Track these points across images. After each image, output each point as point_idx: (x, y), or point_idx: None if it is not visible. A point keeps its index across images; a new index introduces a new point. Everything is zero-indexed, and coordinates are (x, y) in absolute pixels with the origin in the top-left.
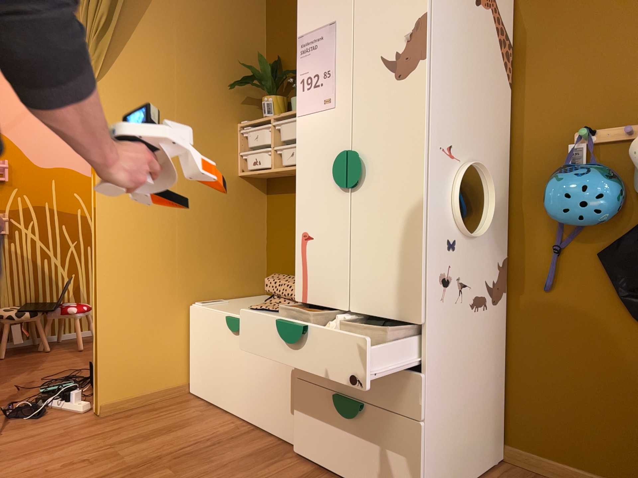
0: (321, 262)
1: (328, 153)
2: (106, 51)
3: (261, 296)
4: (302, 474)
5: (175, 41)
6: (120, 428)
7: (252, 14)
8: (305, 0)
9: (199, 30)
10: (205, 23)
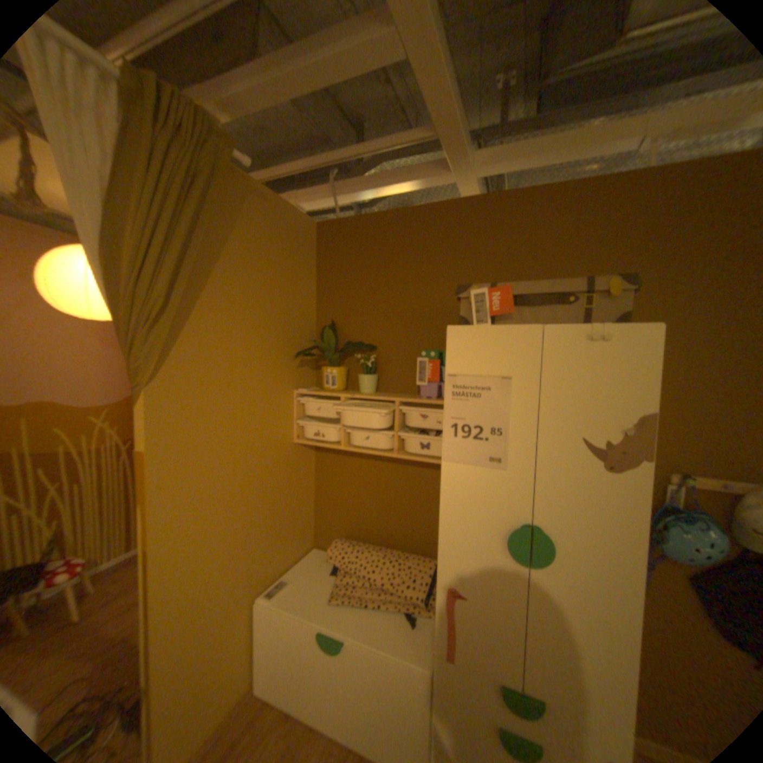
0: (480, 630)
1: (495, 517)
2: (157, 343)
3: (314, 554)
4: None
5: (237, 314)
6: None
7: (305, 273)
8: (460, 335)
9: (260, 297)
10: (266, 288)
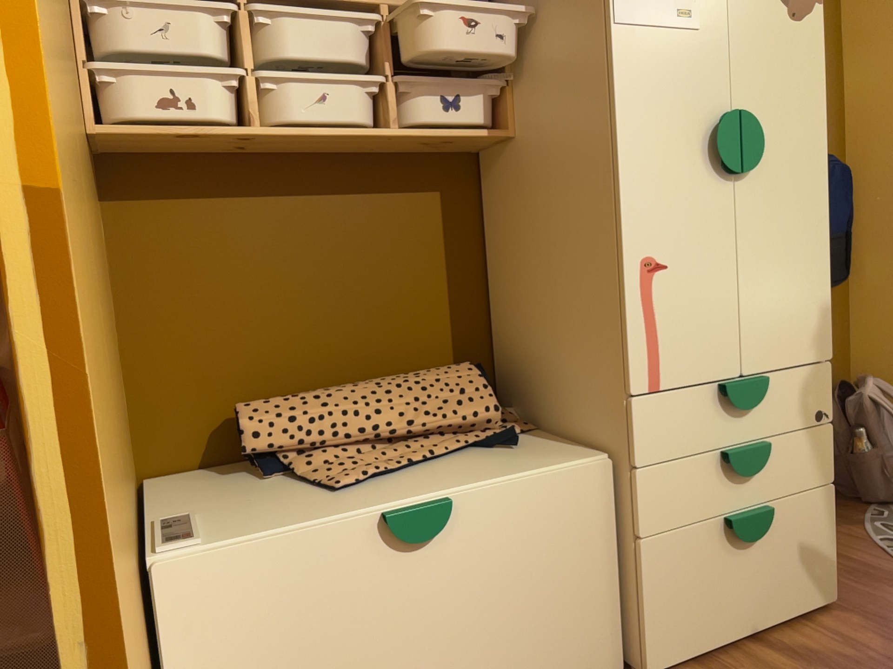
0: (688, 308)
1: (690, 111)
2: None
3: (161, 482)
4: None
5: None
6: None
7: None
8: None
9: None
10: None
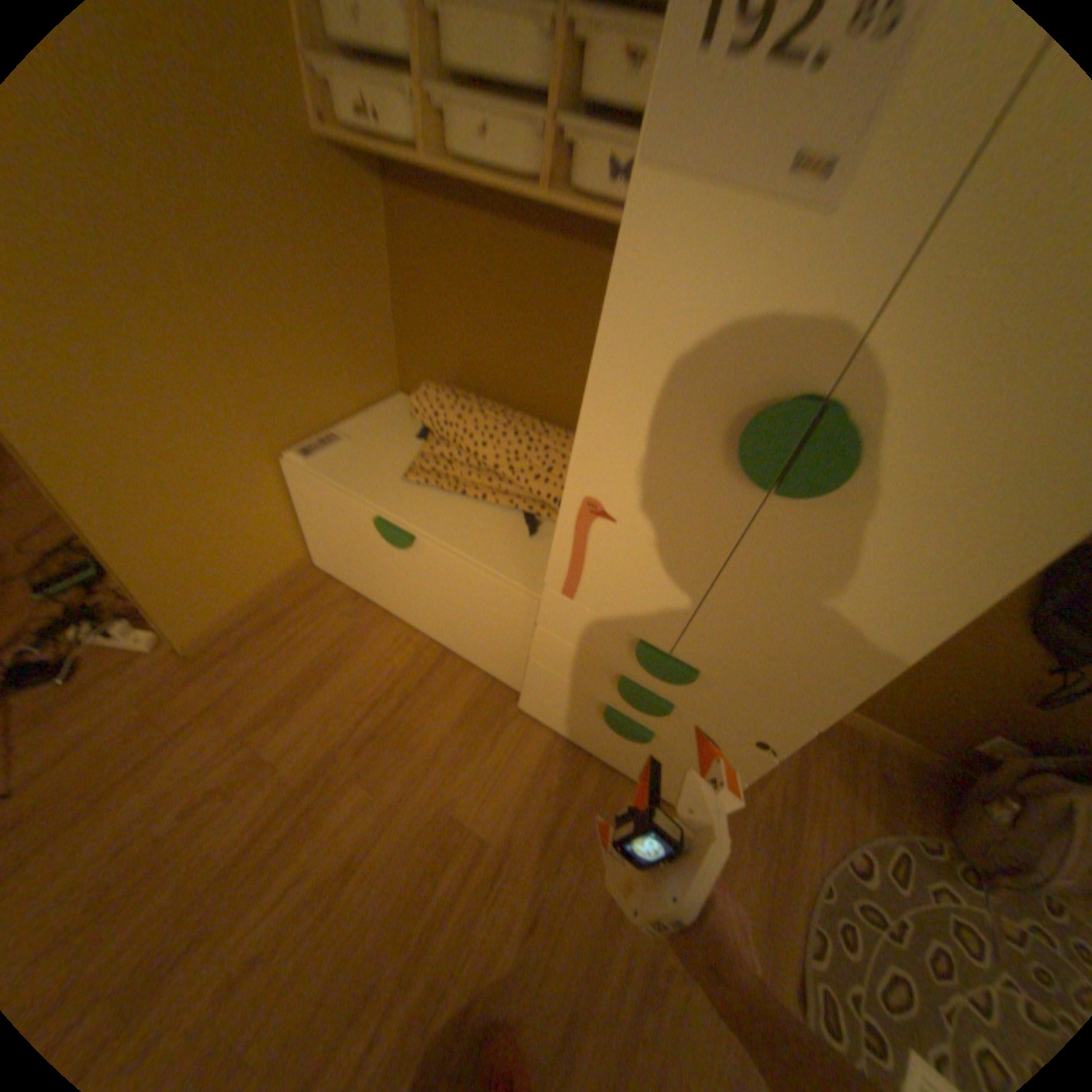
0: (627, 569)
1: (734, 366)
2: None
3: (398, 403)
4: (541, 751)
5: None
6: (240, 686)
7: None
8: None
9: None
10: None
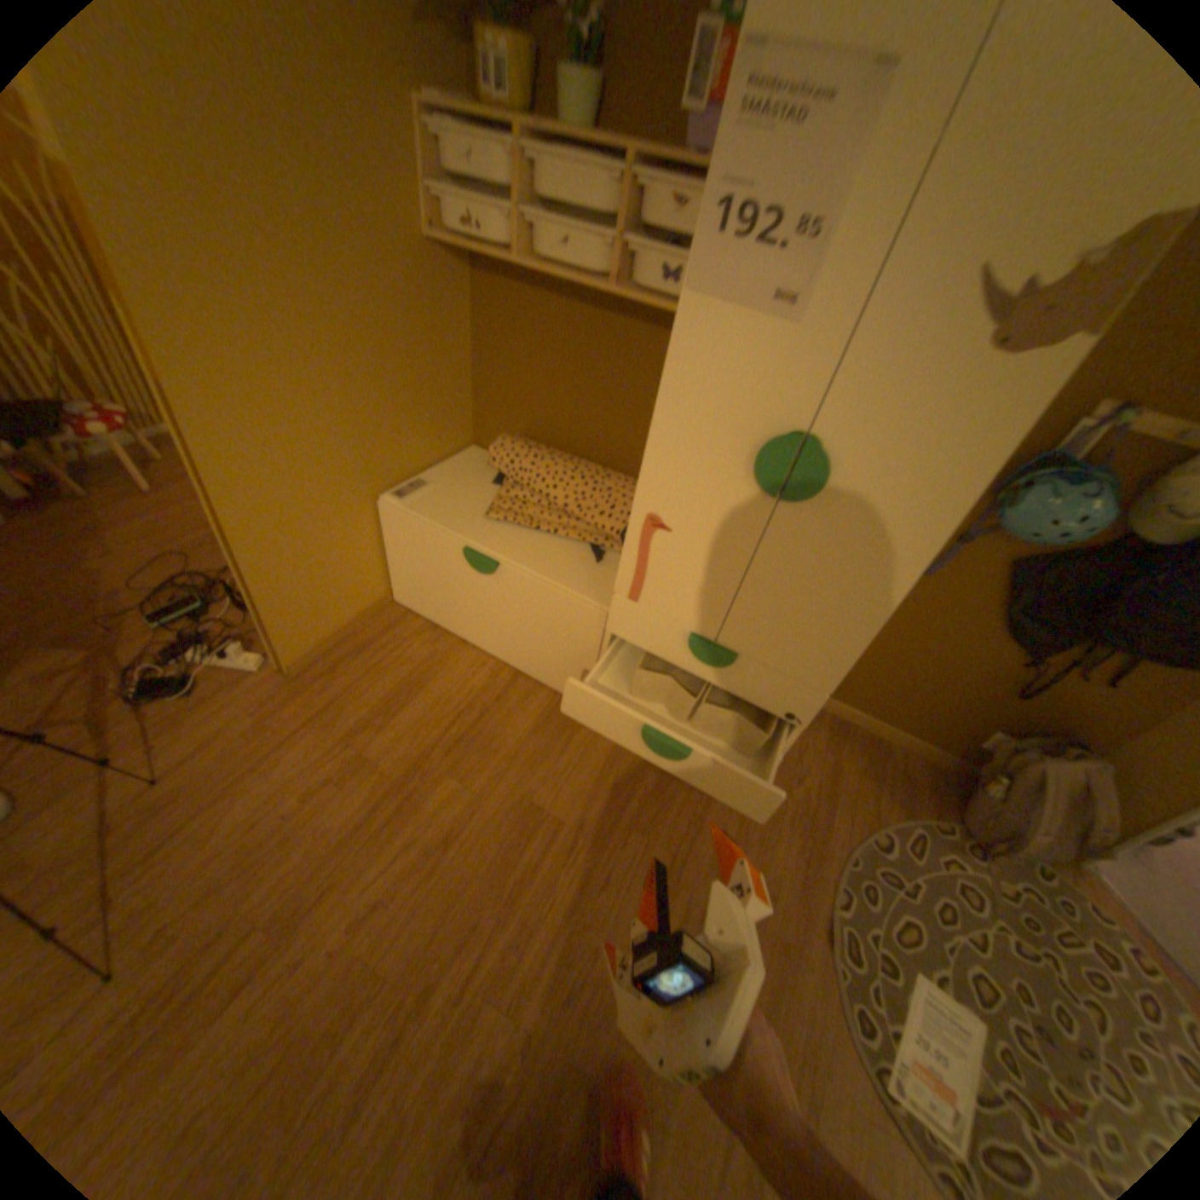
0: (679, 571)
1: (748, 414)
2: None
3: (472, 454)
4: (606, 753)
5: None
6: (338, 699)
7: None
8: None
9: None
10: None
